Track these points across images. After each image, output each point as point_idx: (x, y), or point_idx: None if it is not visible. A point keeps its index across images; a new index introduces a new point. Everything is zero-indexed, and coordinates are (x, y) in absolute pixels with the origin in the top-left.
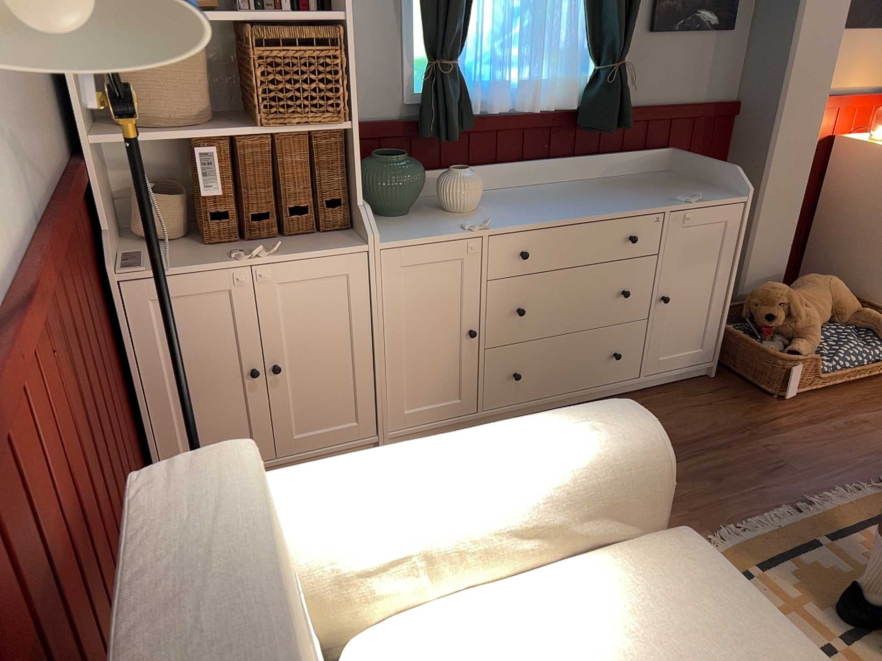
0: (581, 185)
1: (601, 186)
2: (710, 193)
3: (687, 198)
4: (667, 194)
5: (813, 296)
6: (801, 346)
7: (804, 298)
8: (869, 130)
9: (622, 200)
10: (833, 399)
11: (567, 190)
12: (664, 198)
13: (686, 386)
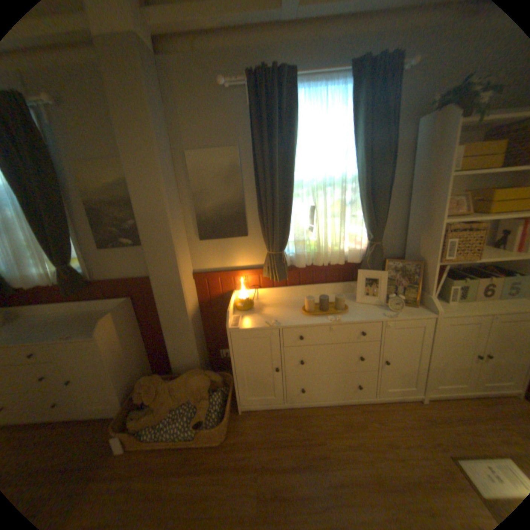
0: (73, 315)
1: (75, 317)
2: (91, 331)
3: (62, 336)
4: (75, 329)
5: (175, 386)
6: (143, 420)
7: (169, 387)
8: (248, 289)
9: (48, 332)
10: (146, 460)
11: (57, 319)
12: (62, 334)
13: (105, 423)
